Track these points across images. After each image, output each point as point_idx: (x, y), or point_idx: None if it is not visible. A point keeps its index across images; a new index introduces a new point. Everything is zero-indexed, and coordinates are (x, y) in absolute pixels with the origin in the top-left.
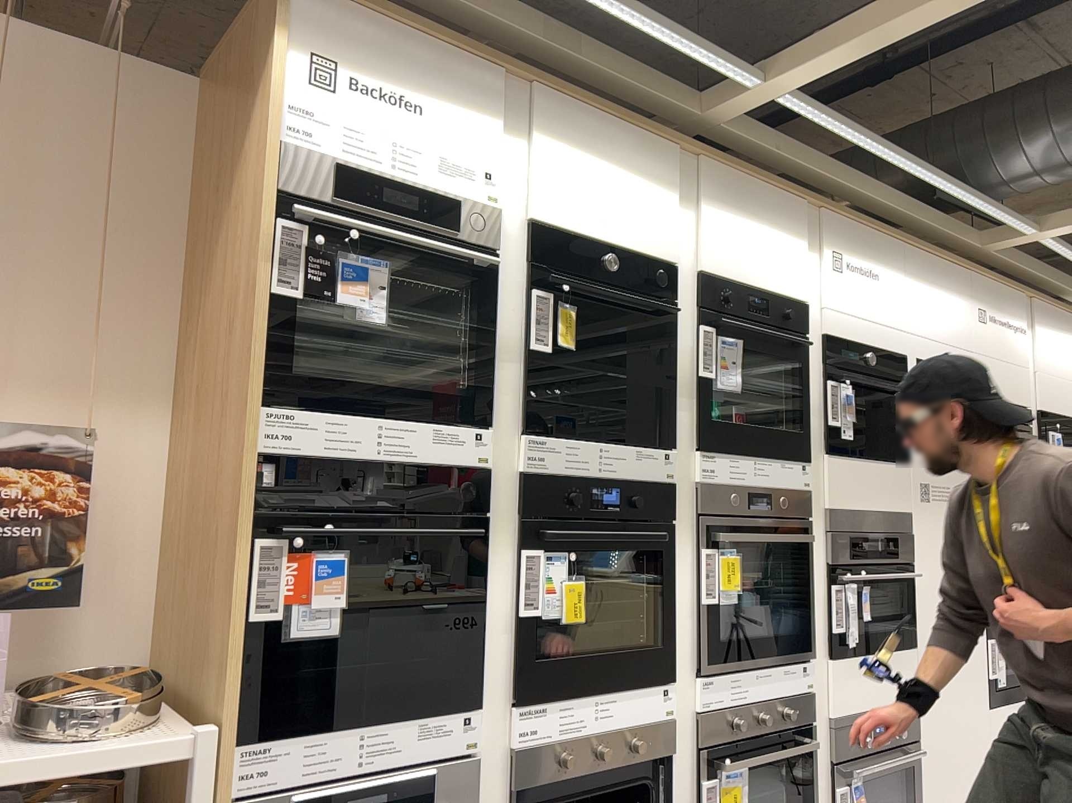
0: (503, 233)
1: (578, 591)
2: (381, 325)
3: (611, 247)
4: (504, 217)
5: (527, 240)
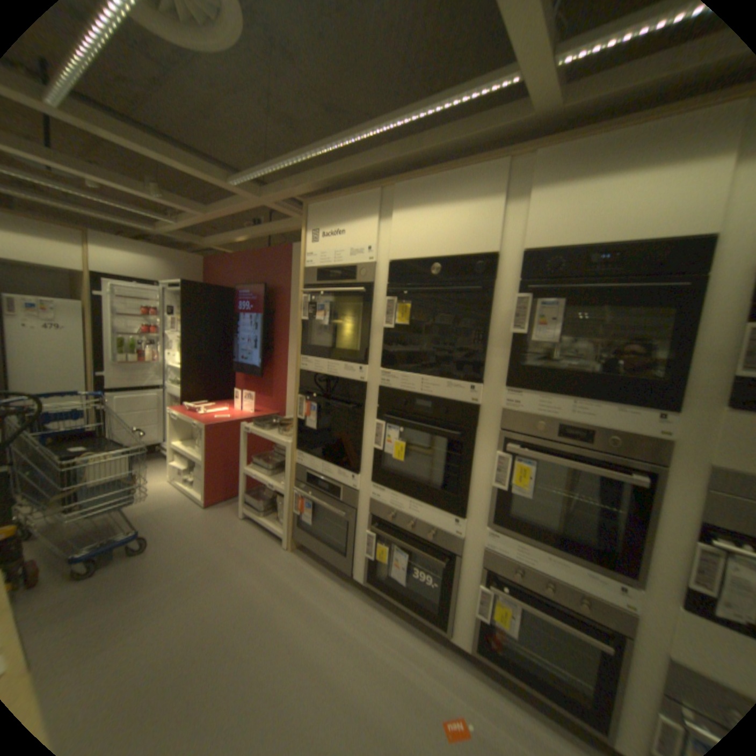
0: (375, 269)
1: (401, 452)
2: (324, 325)
3: (441, 253)
4: (376, 260)
5: (388, 268)
